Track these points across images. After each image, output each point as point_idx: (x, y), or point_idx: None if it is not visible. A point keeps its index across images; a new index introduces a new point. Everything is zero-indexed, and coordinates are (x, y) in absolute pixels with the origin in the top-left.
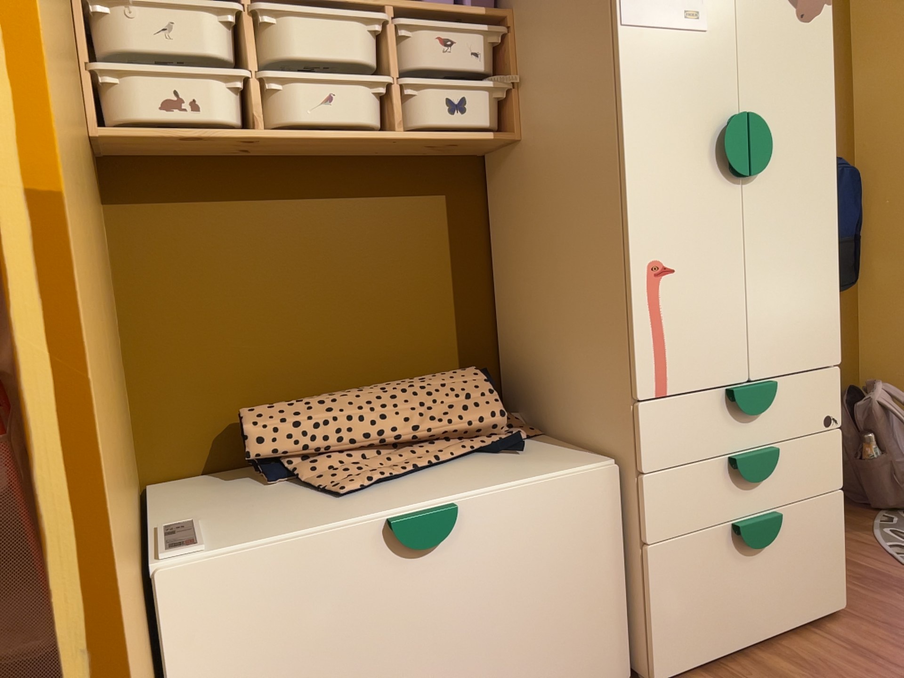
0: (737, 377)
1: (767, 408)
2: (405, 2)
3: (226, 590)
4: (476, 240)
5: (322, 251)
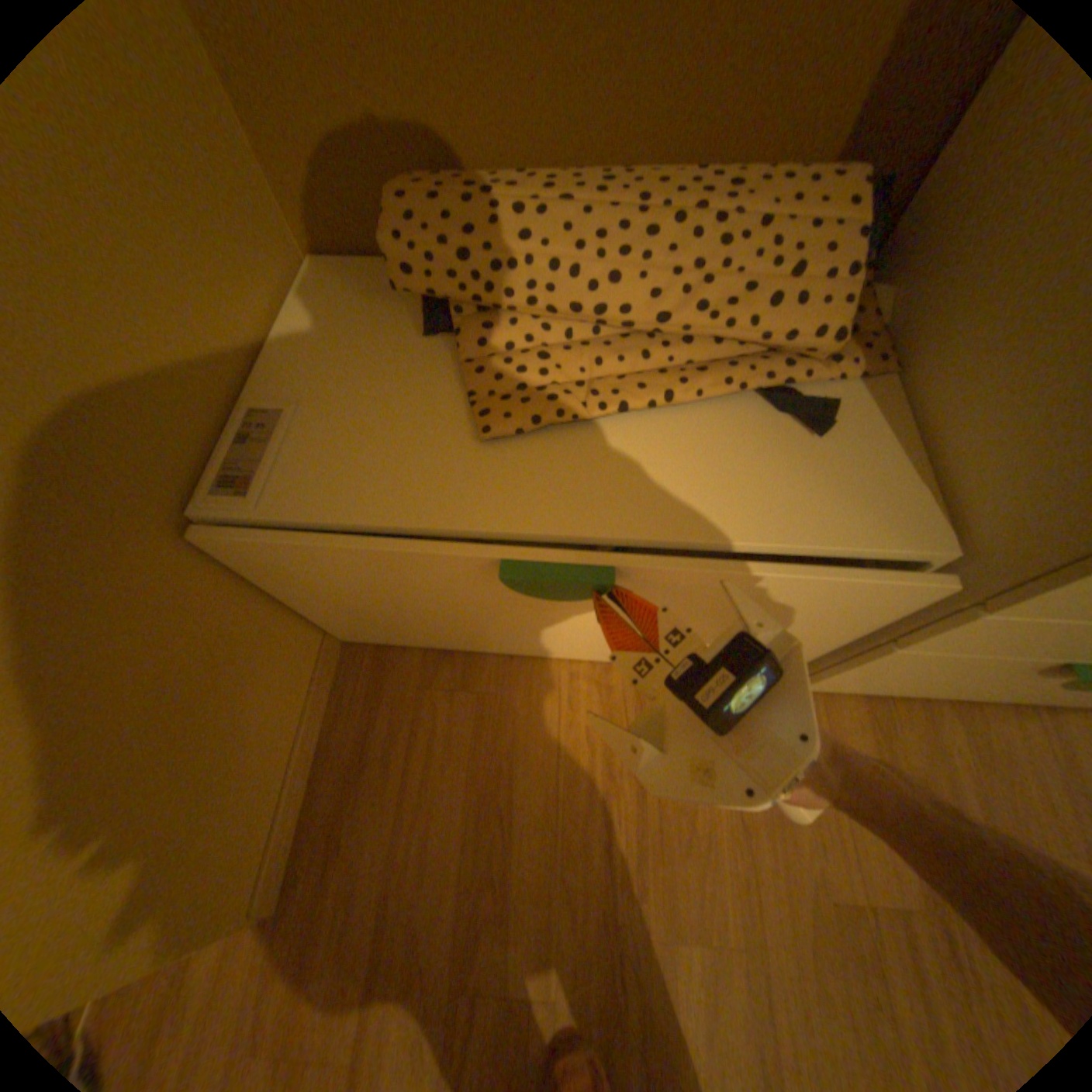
0: None
1: None
2: None
3: (289, 551)
4: None
5: None
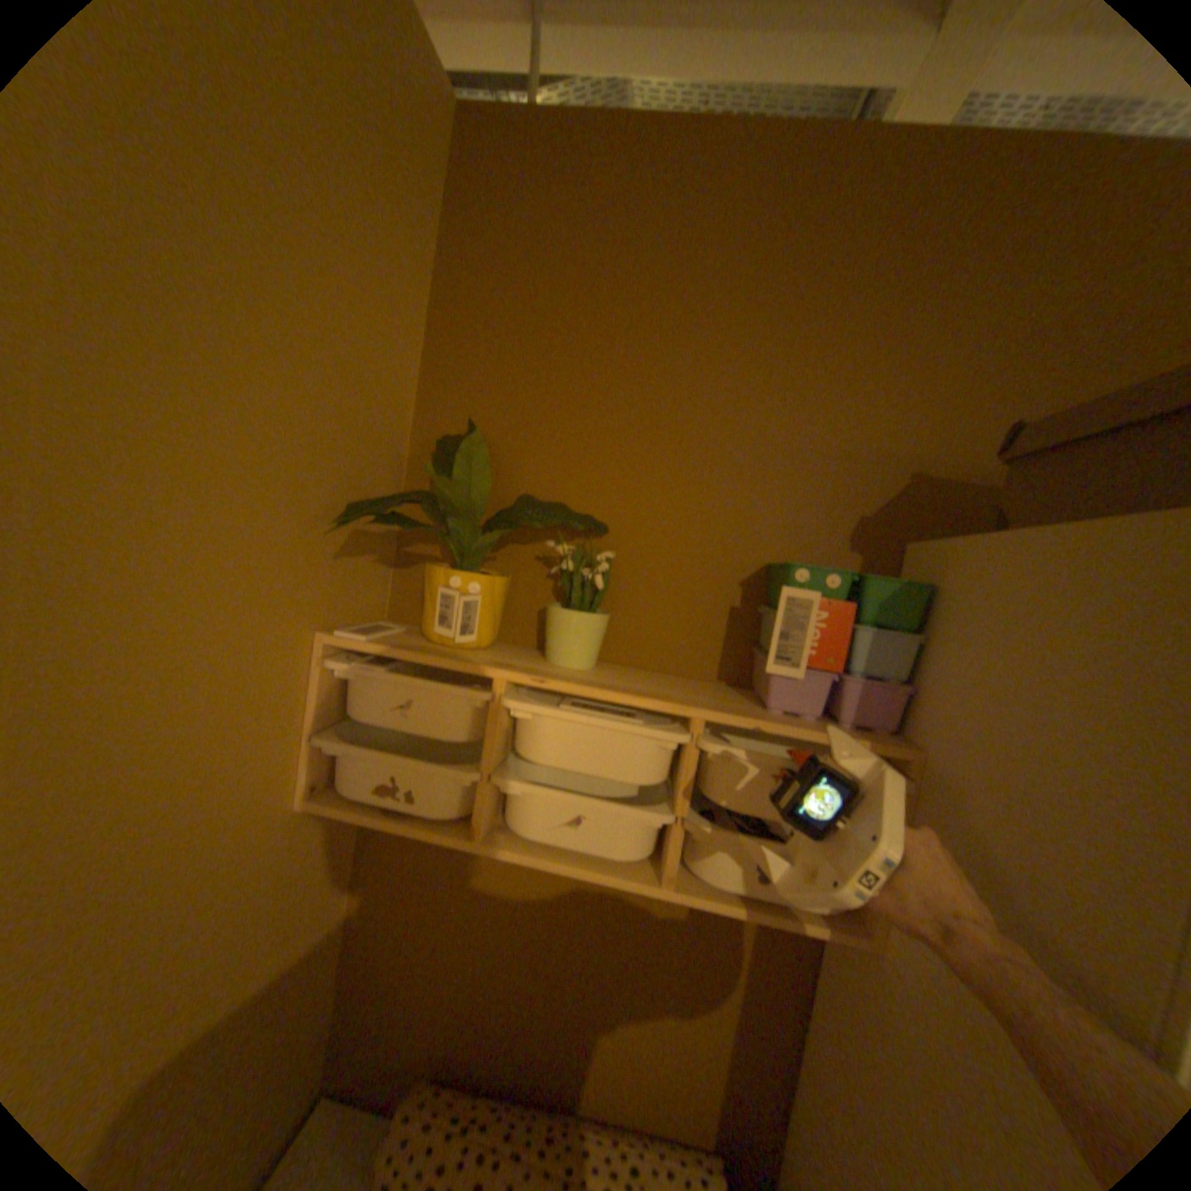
0: None
1: None
2: (730, 713)
3: None
4: (792, 983)
5: (571, 925)
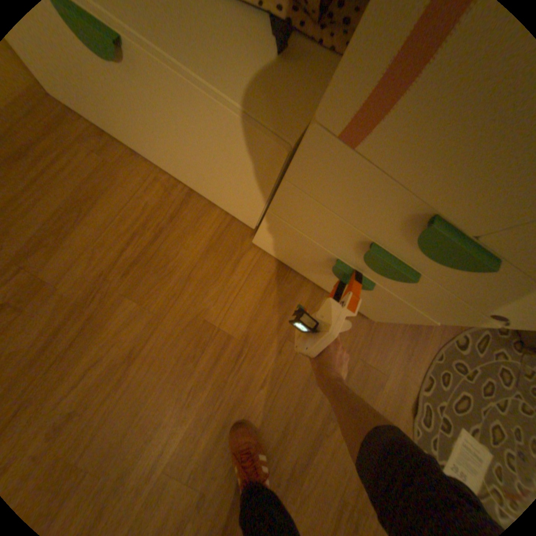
0: (463, 220)
1: (448, 265)
2: None
3: None
4: None
5: None
